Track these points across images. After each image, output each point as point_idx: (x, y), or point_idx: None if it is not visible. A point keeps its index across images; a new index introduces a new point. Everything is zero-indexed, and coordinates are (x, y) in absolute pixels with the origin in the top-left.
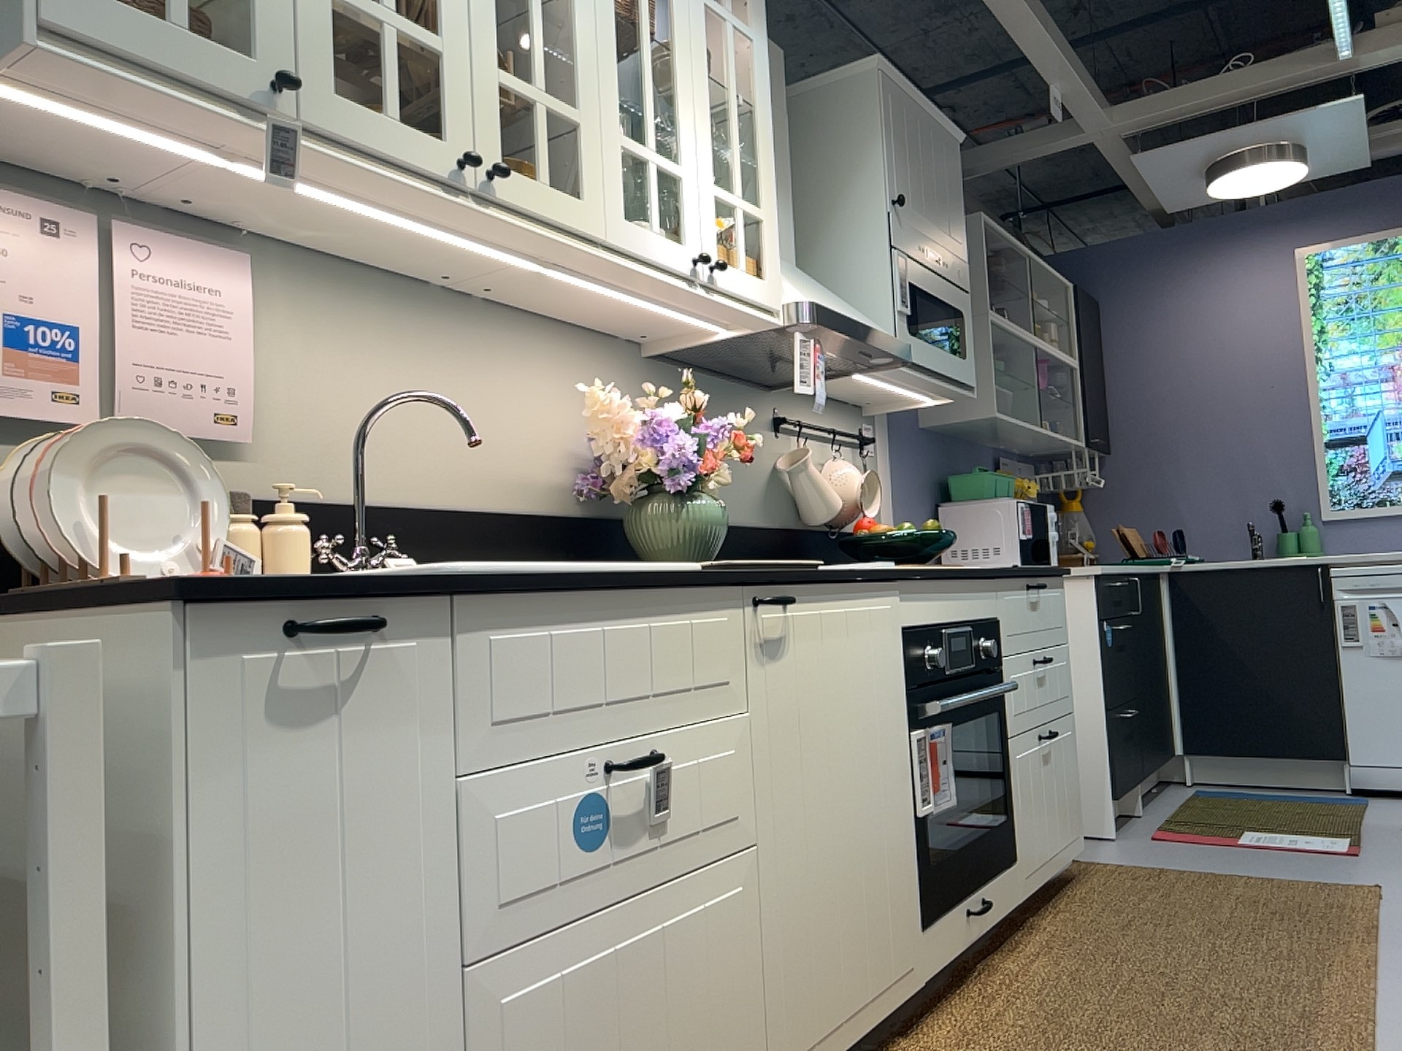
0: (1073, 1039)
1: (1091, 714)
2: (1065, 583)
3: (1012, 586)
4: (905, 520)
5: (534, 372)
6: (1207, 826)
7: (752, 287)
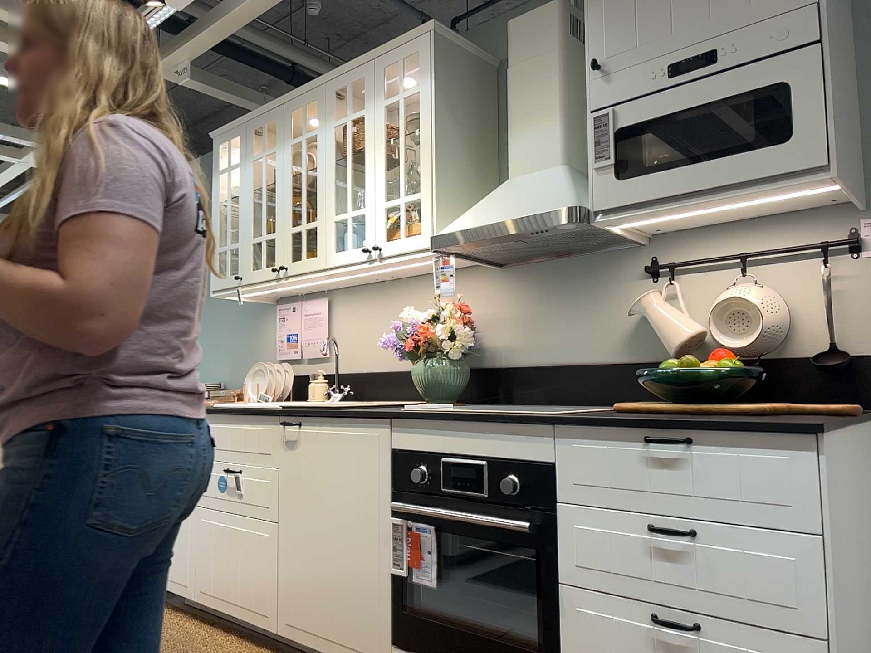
0: None
1: None
2: (820, 444)
3: (593, 435)
4: None
5: (428, 300)
6: None
7: (406, 244)
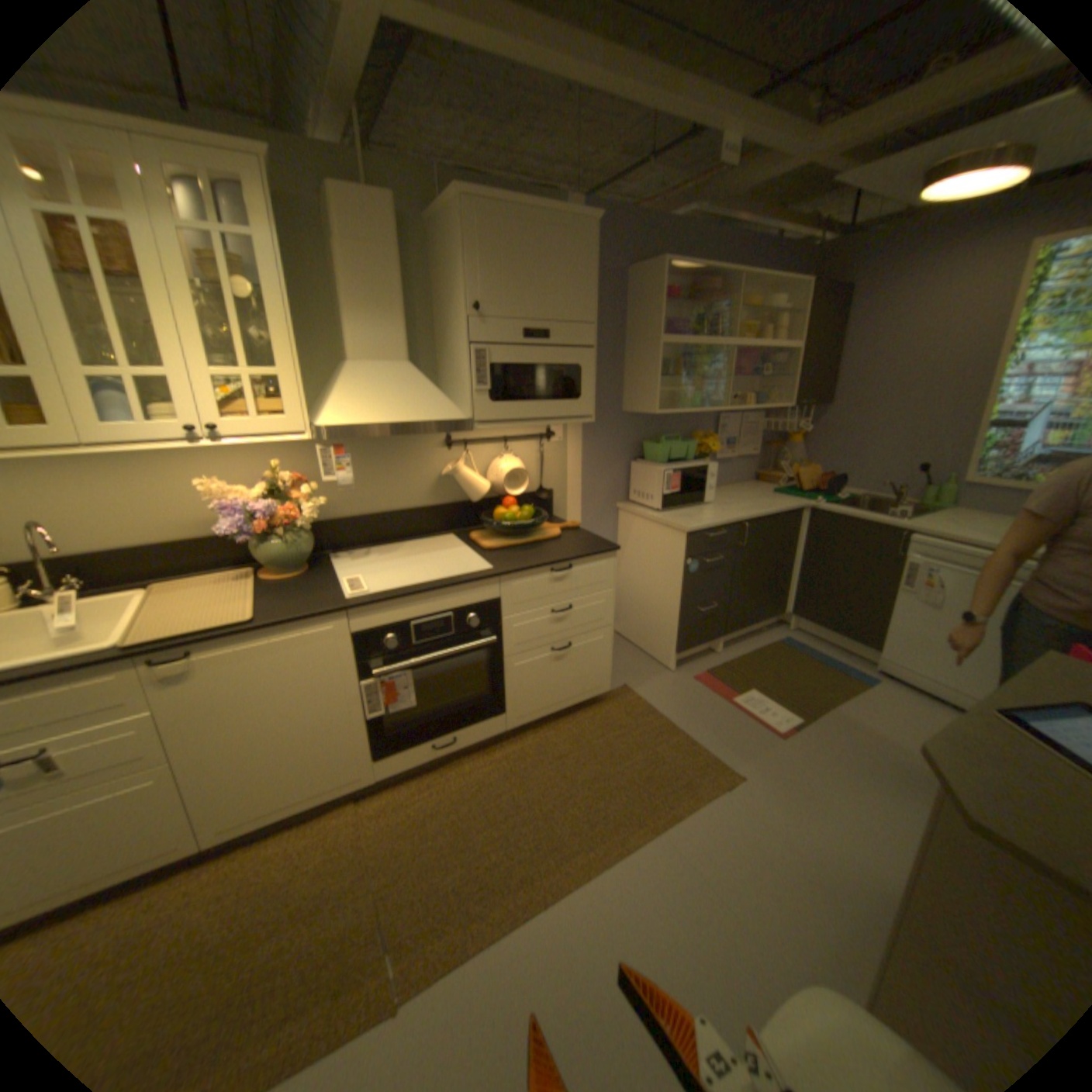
0: (411, 839)
1: (672, 607)
2: (615, 555)
3: (523, 575)
4: (591, 475)
5: (201, 462)
6: (737, 678)
7: (265, 427)
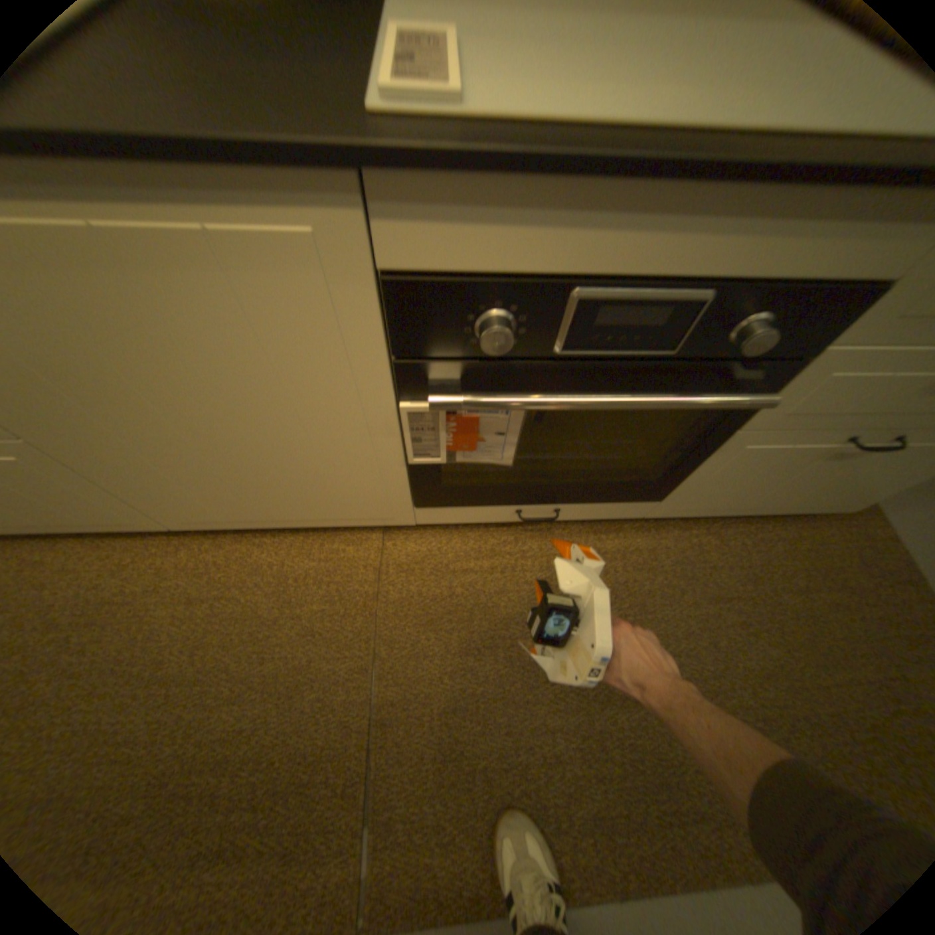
0: (446, 638)
1: None
2: None
3: None
4: None
5: None
6: None
7: None
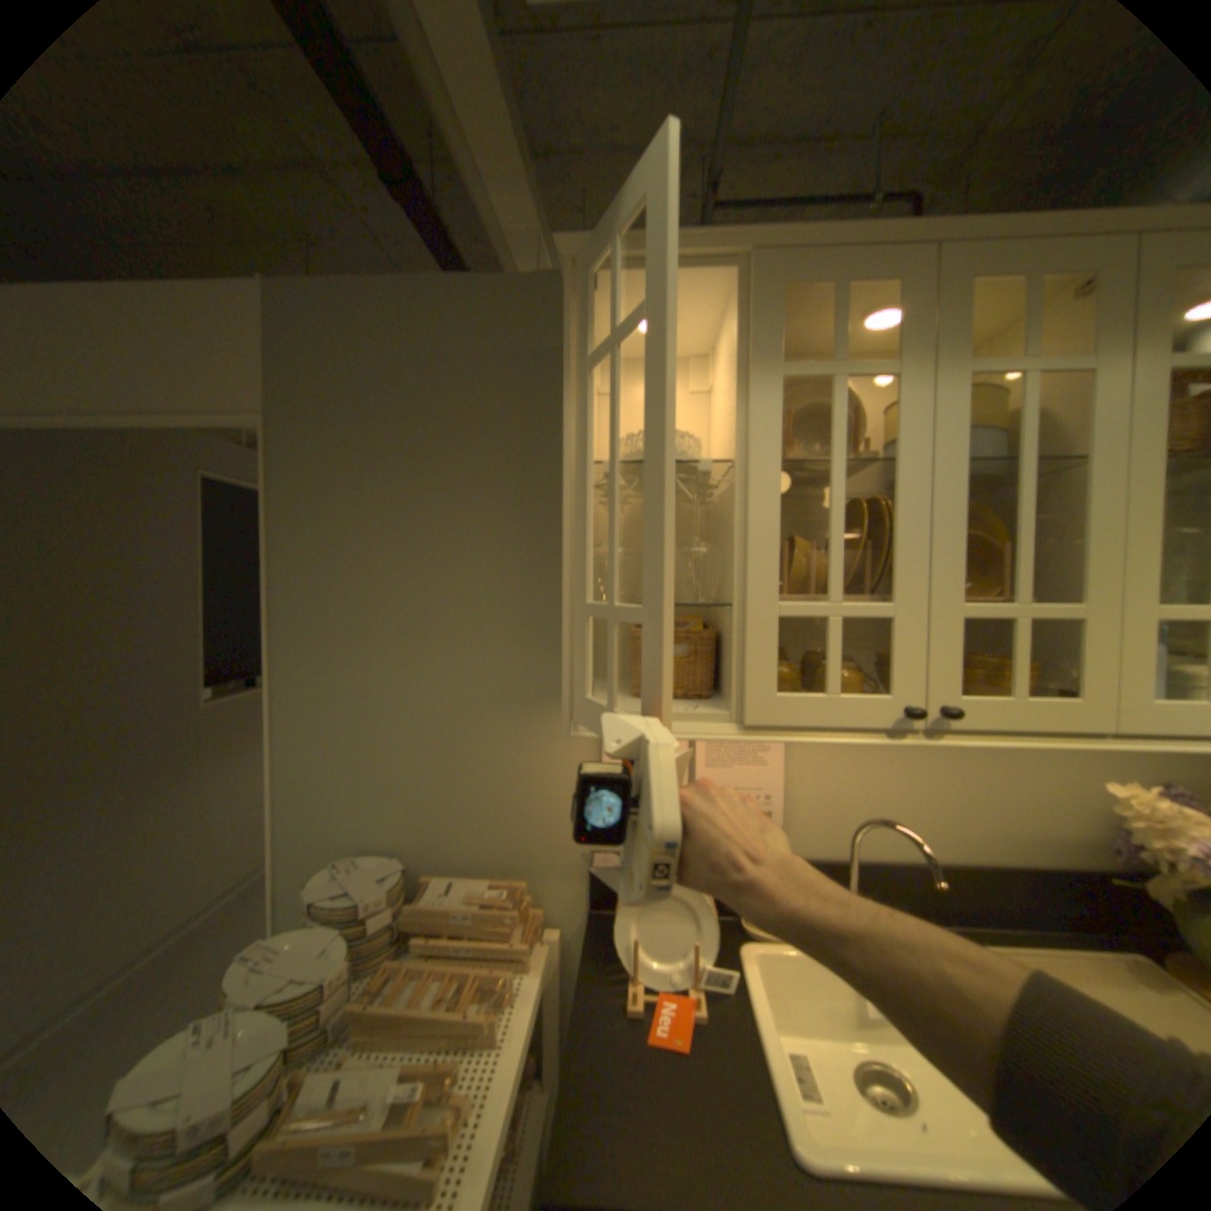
0: None
1: None
2: None
3: None
4: None
5: None
6: None
7: None
